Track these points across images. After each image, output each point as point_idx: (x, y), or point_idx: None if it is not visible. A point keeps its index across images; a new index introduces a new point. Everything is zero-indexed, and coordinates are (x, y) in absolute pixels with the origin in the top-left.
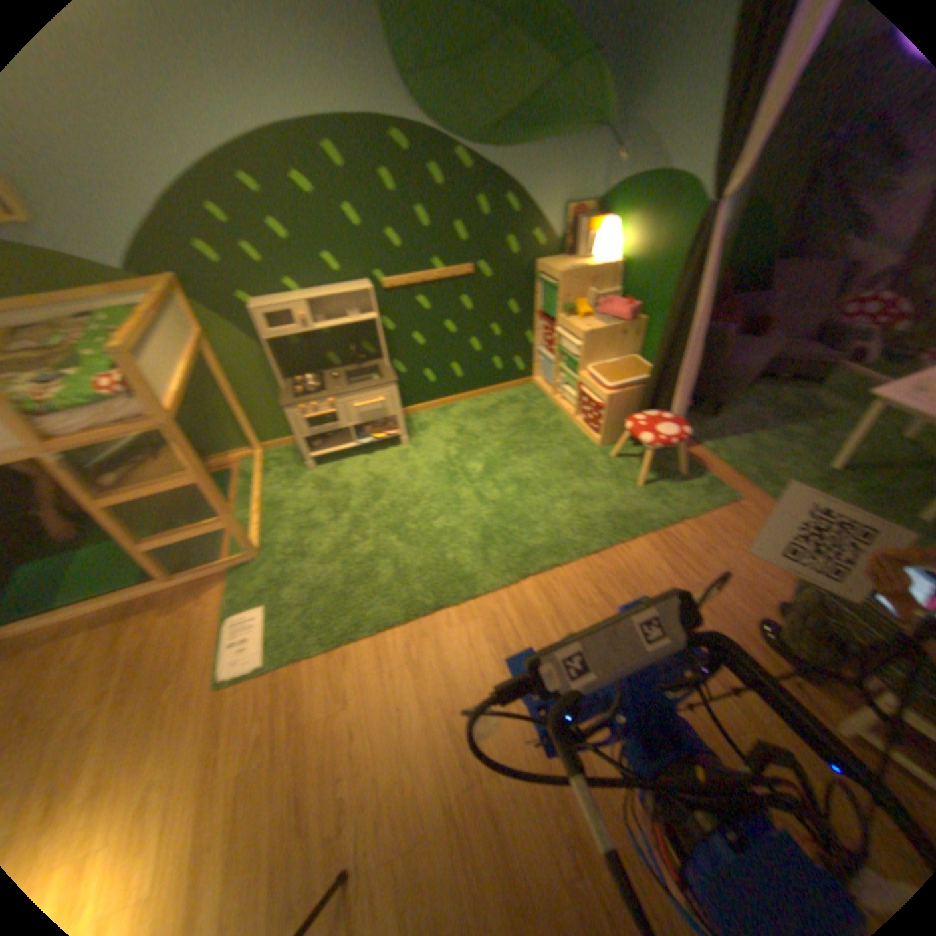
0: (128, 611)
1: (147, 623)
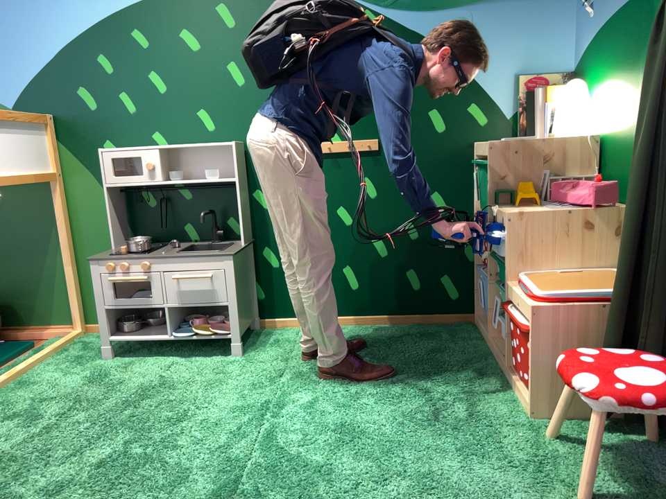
0: None
1: None
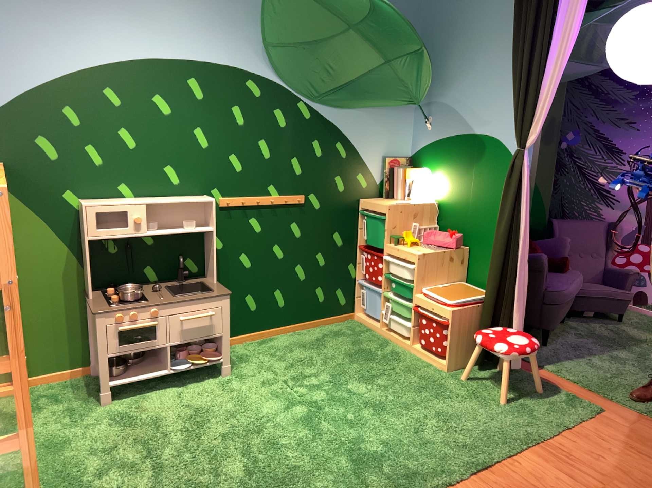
0: None
1: None
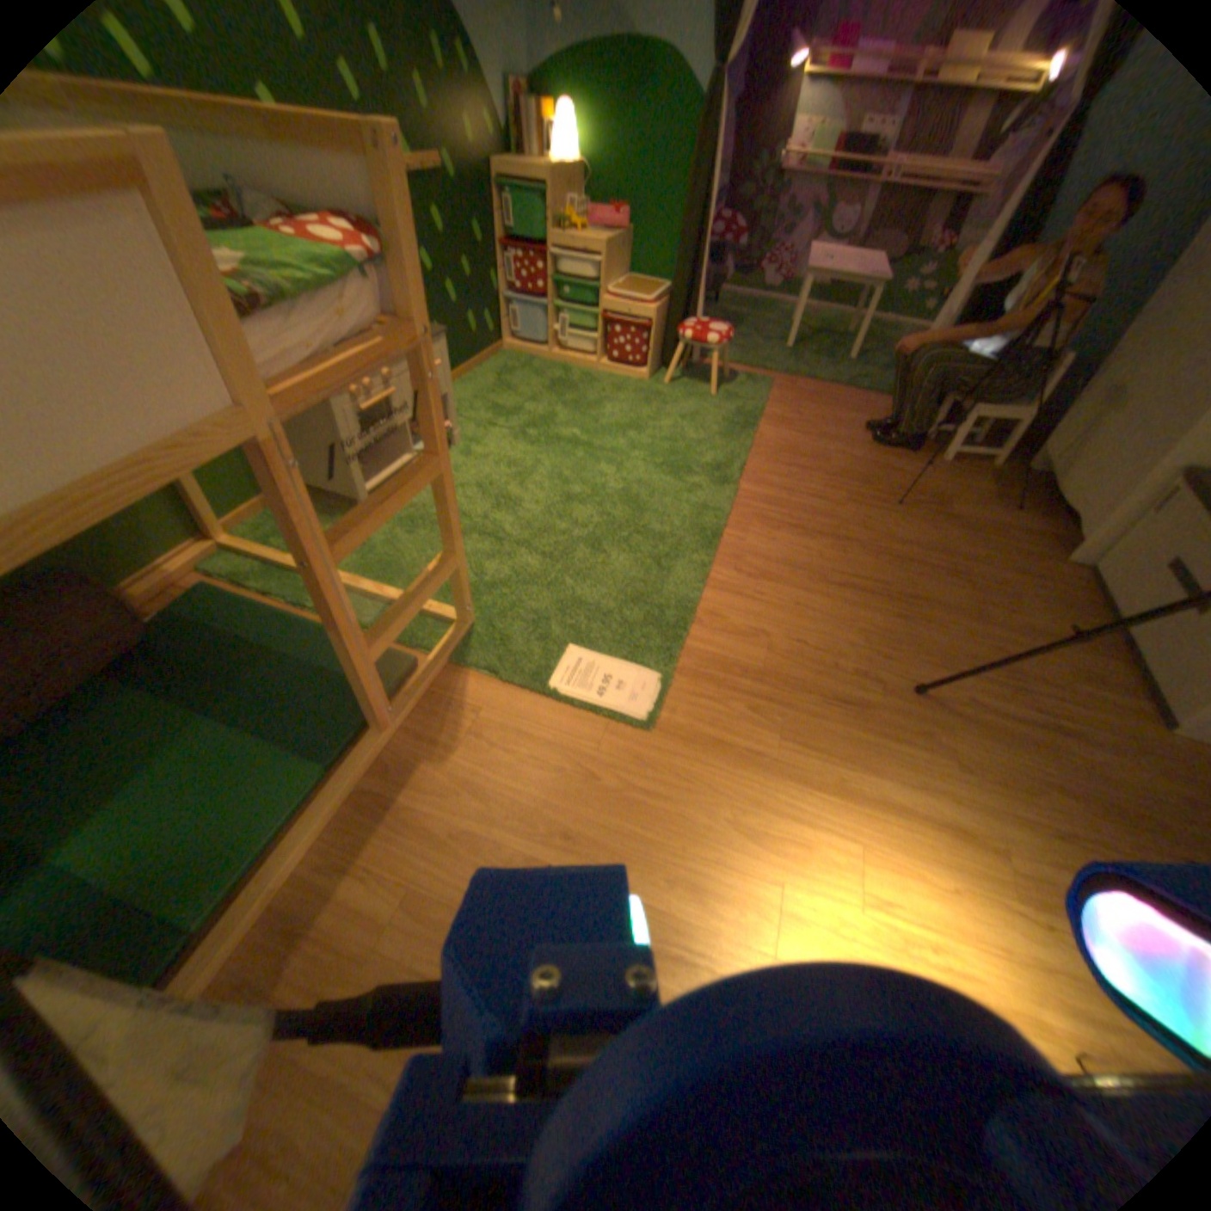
0: (366, 795)
1: (432, 774)
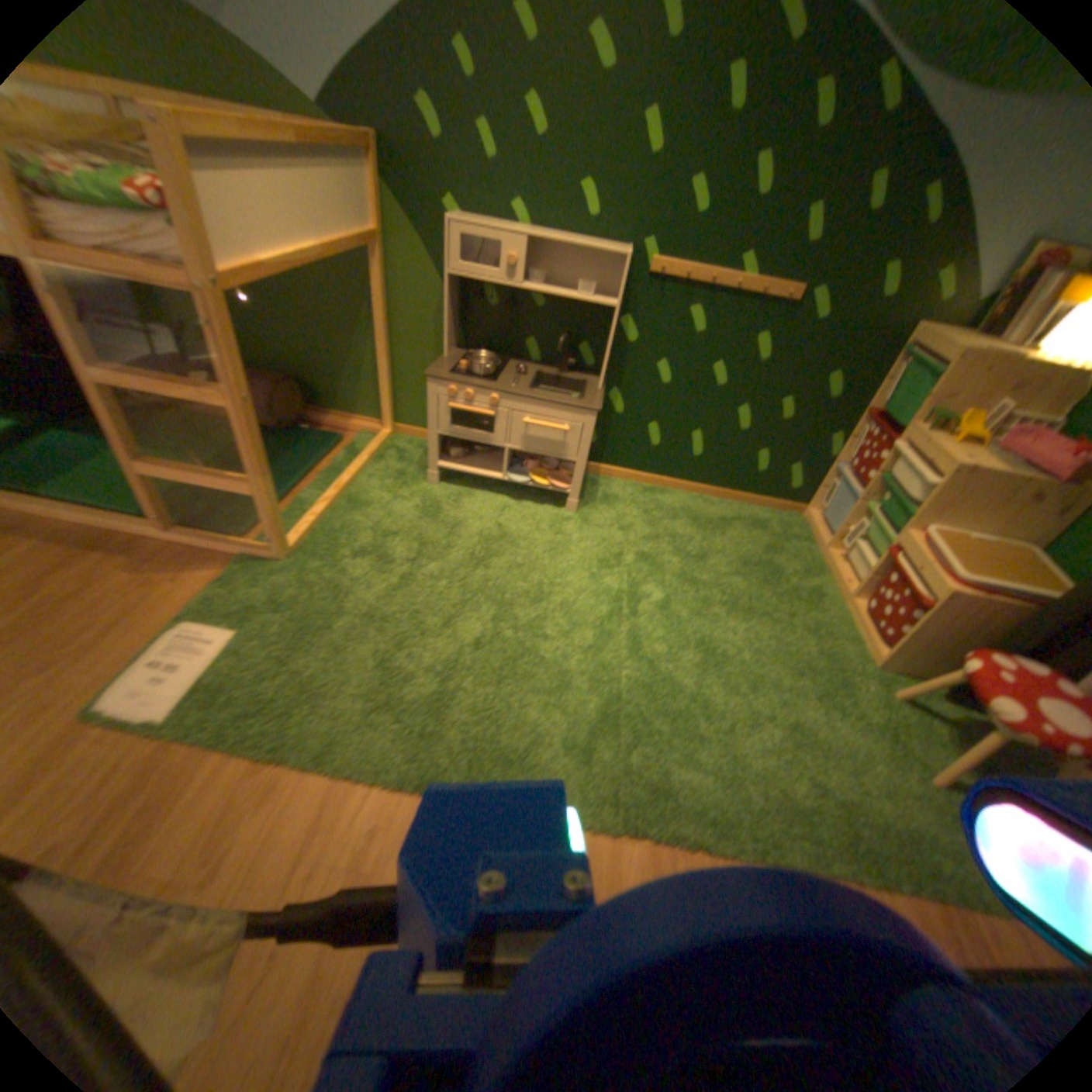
0: (107, 542)
1: (109, 570)
